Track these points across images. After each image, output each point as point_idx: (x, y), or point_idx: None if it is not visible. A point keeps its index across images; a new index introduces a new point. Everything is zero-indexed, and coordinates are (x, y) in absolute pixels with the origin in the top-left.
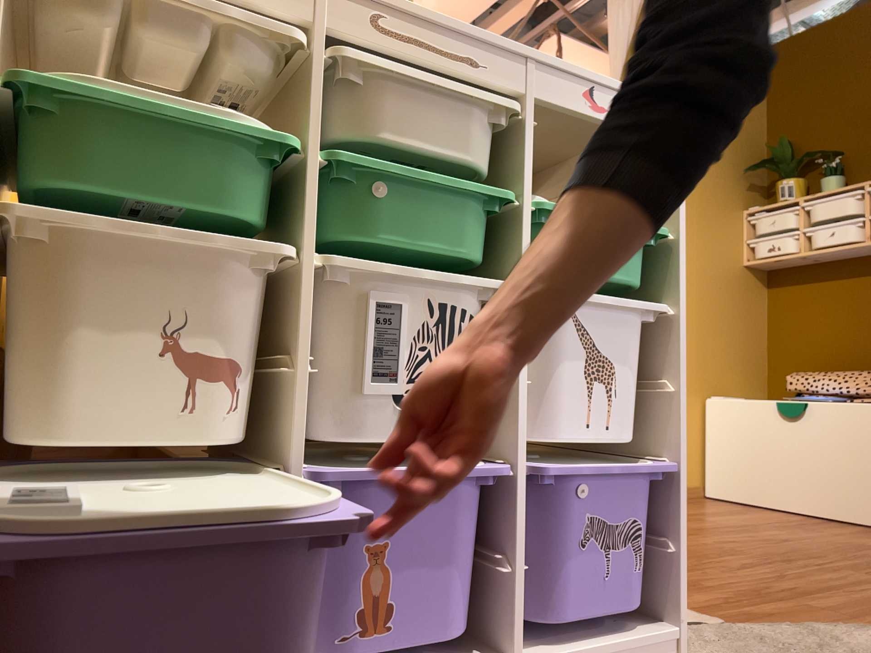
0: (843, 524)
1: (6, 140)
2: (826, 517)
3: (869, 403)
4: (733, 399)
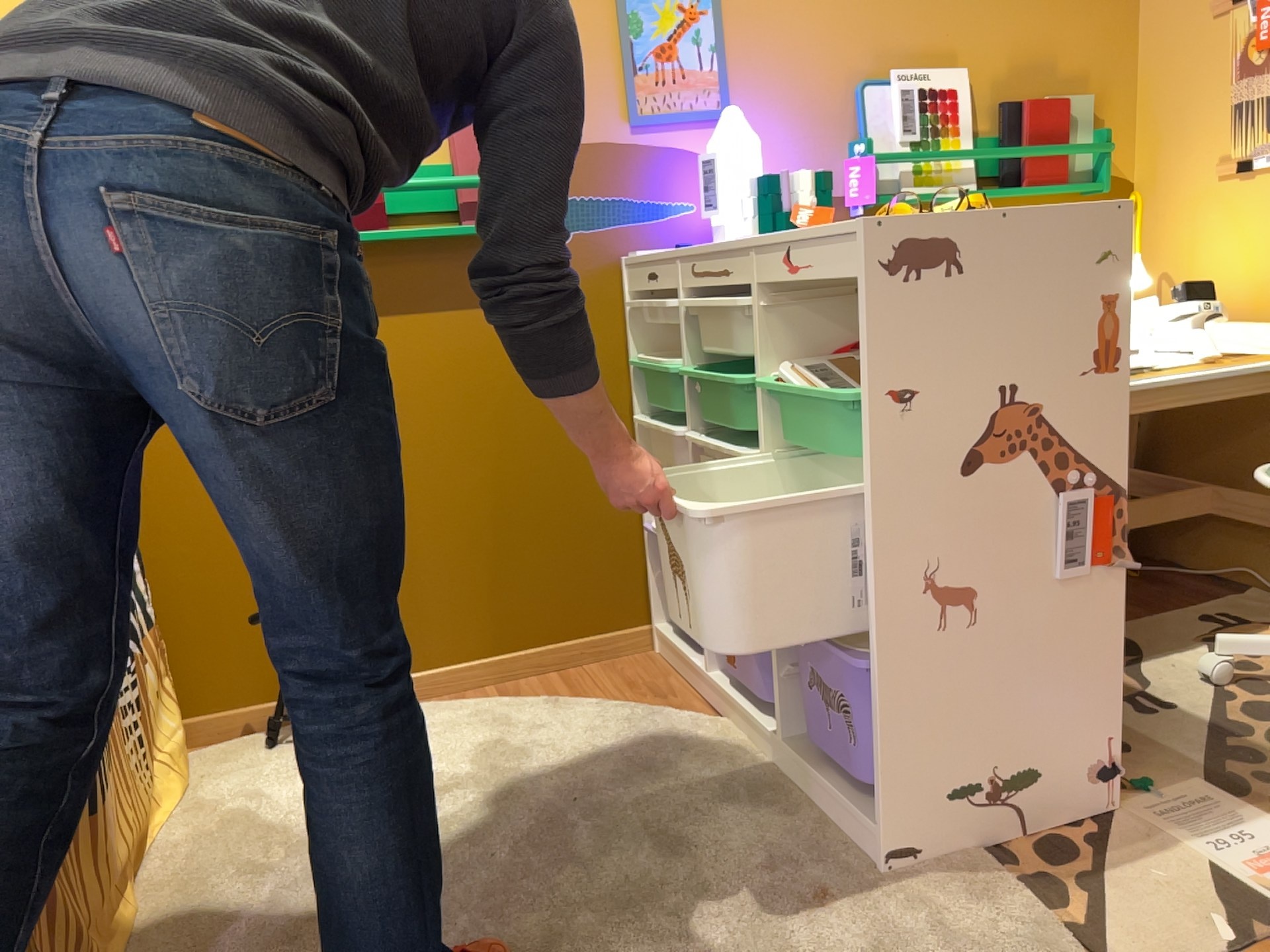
0: None
1: (641, 381)
2: None
3: None
4: None
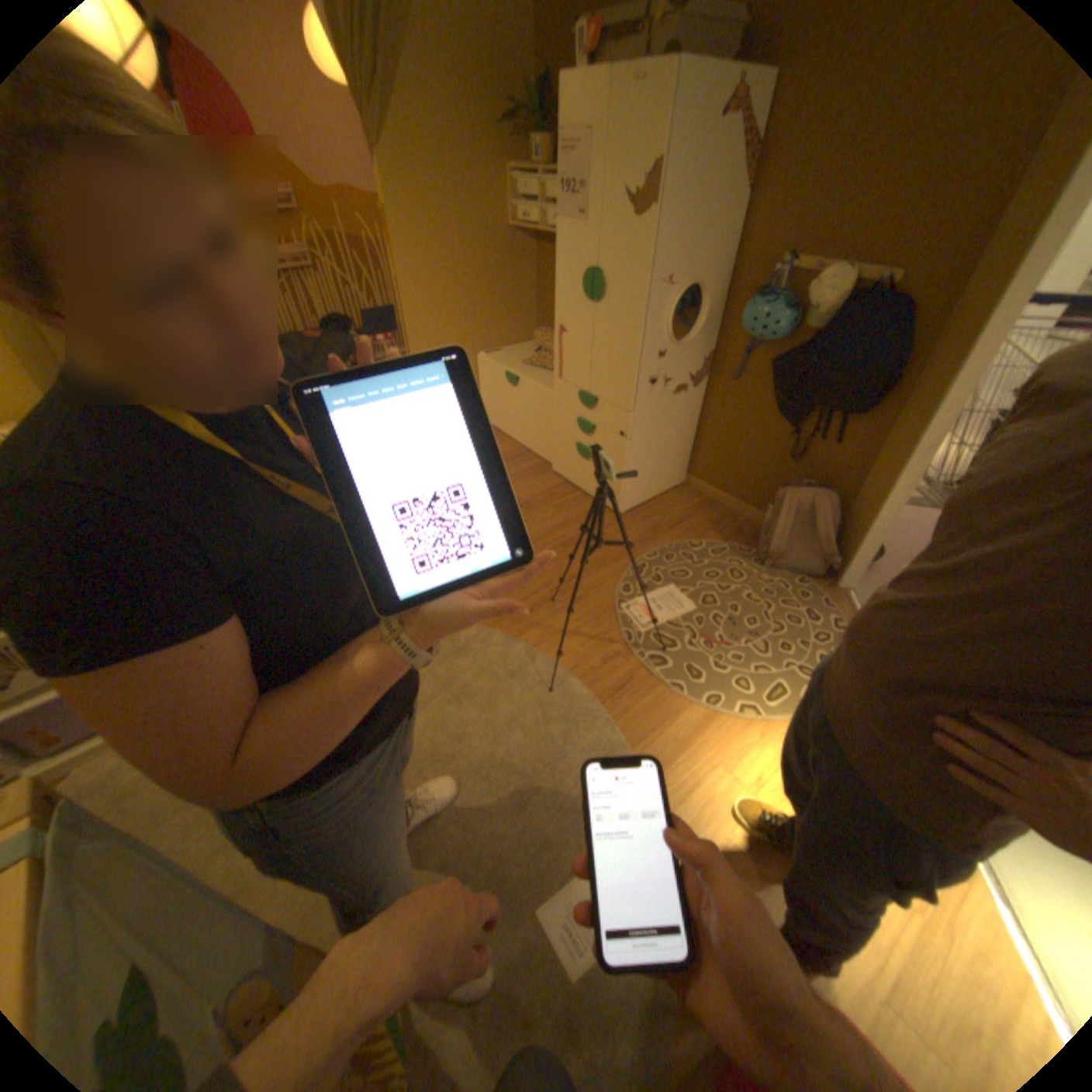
0: (532, 462)
1: None
2: (529, 453)
3: (548, 390)
4: (492, 362)
